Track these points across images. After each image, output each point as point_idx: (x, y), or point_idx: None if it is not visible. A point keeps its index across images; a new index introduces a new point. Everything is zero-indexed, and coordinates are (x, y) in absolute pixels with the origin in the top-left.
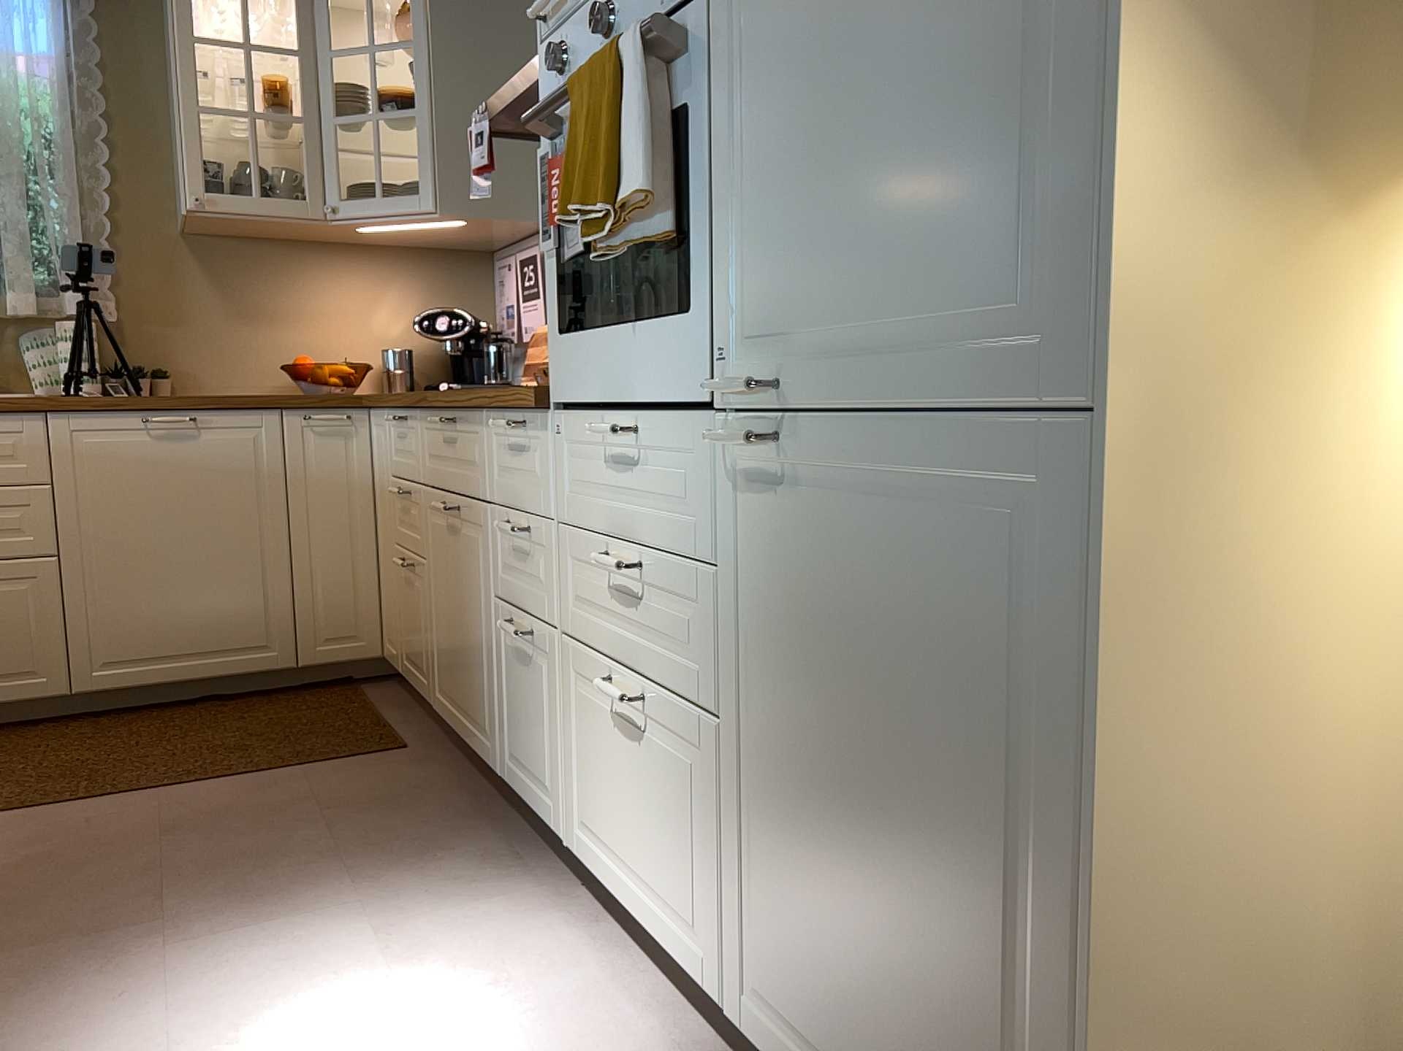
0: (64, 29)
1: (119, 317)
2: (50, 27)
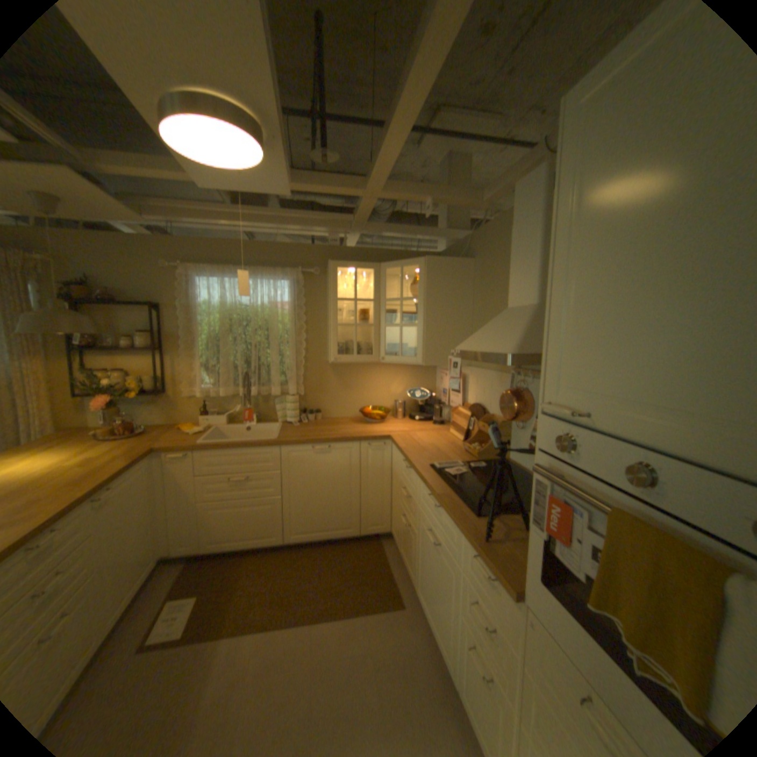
0: (293, 293)
1: (305, 393)
2: (289, 293)
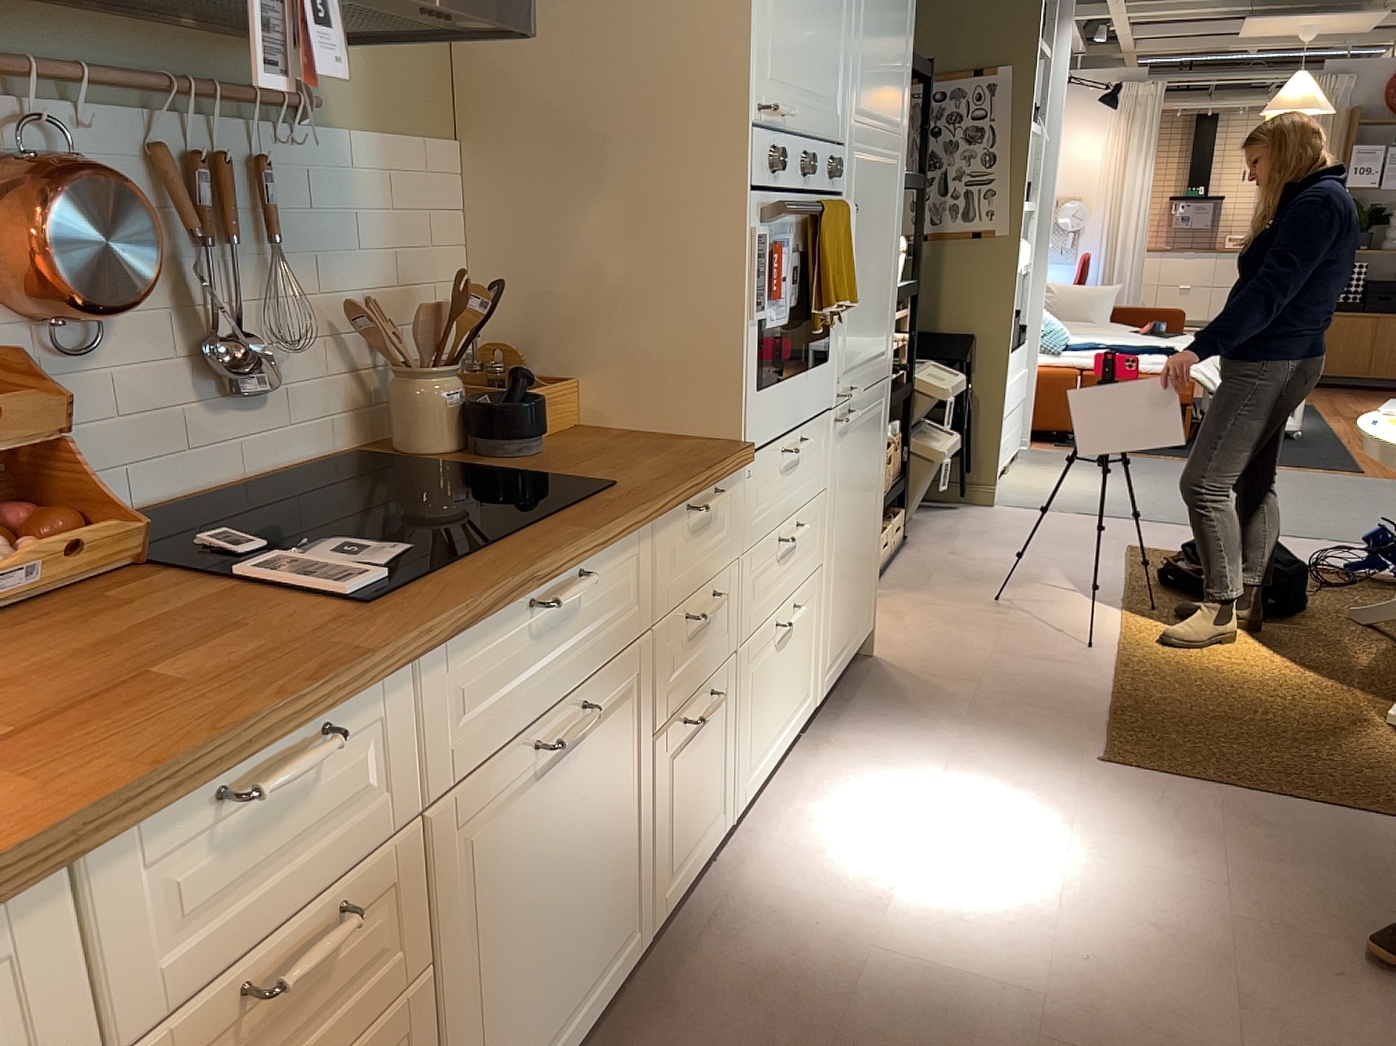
0: None
1: None
2: None
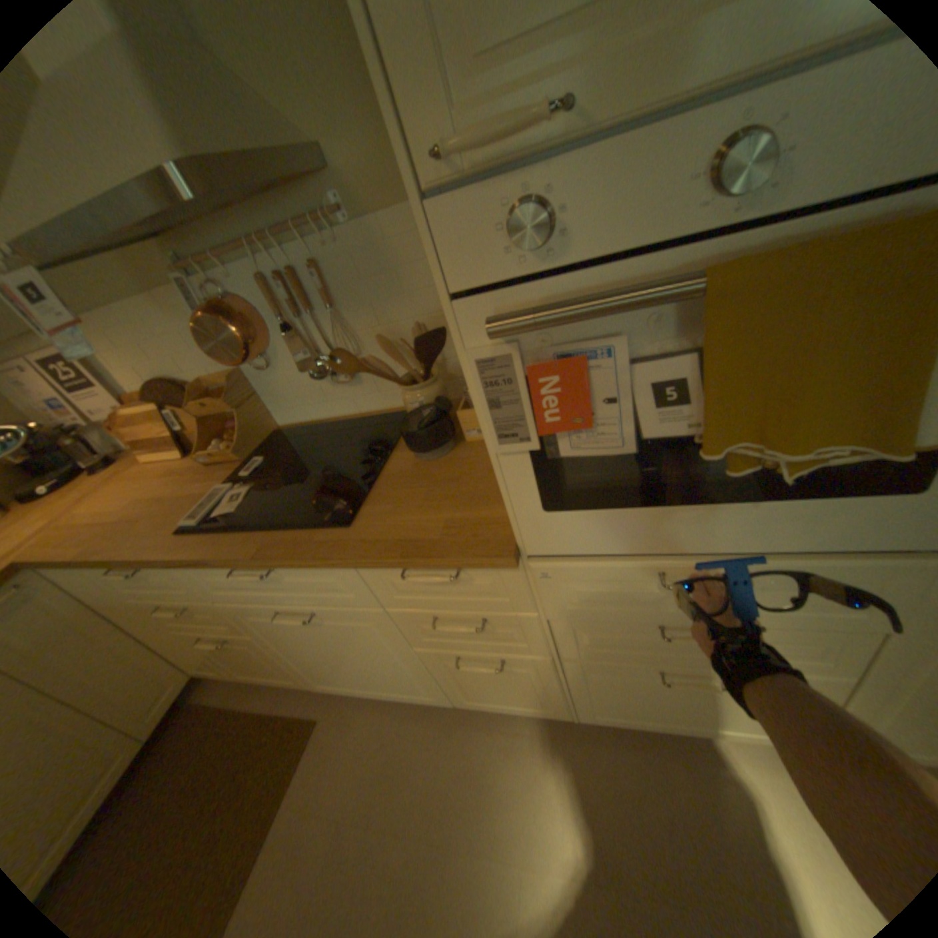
0: None
1: None
2: None
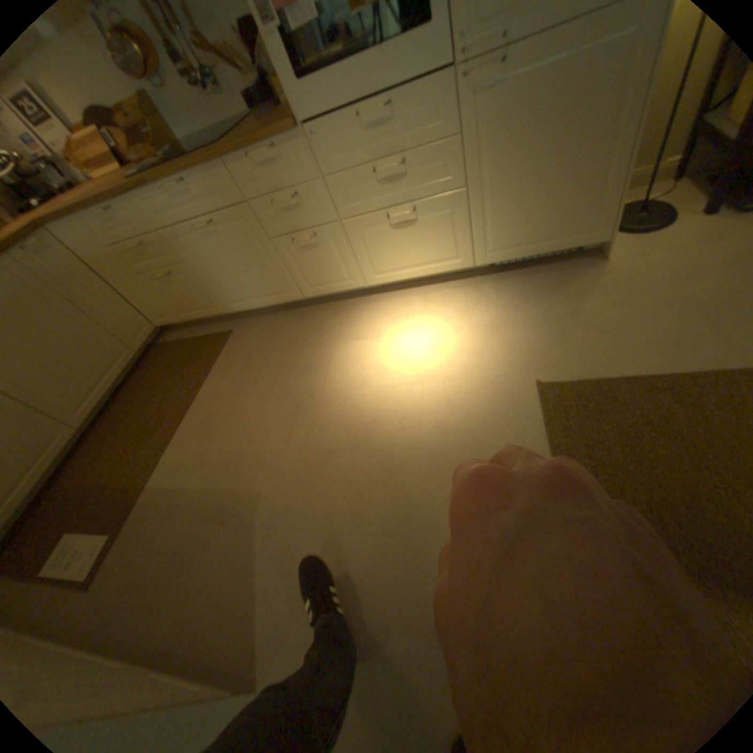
0: None
1: None
2: None
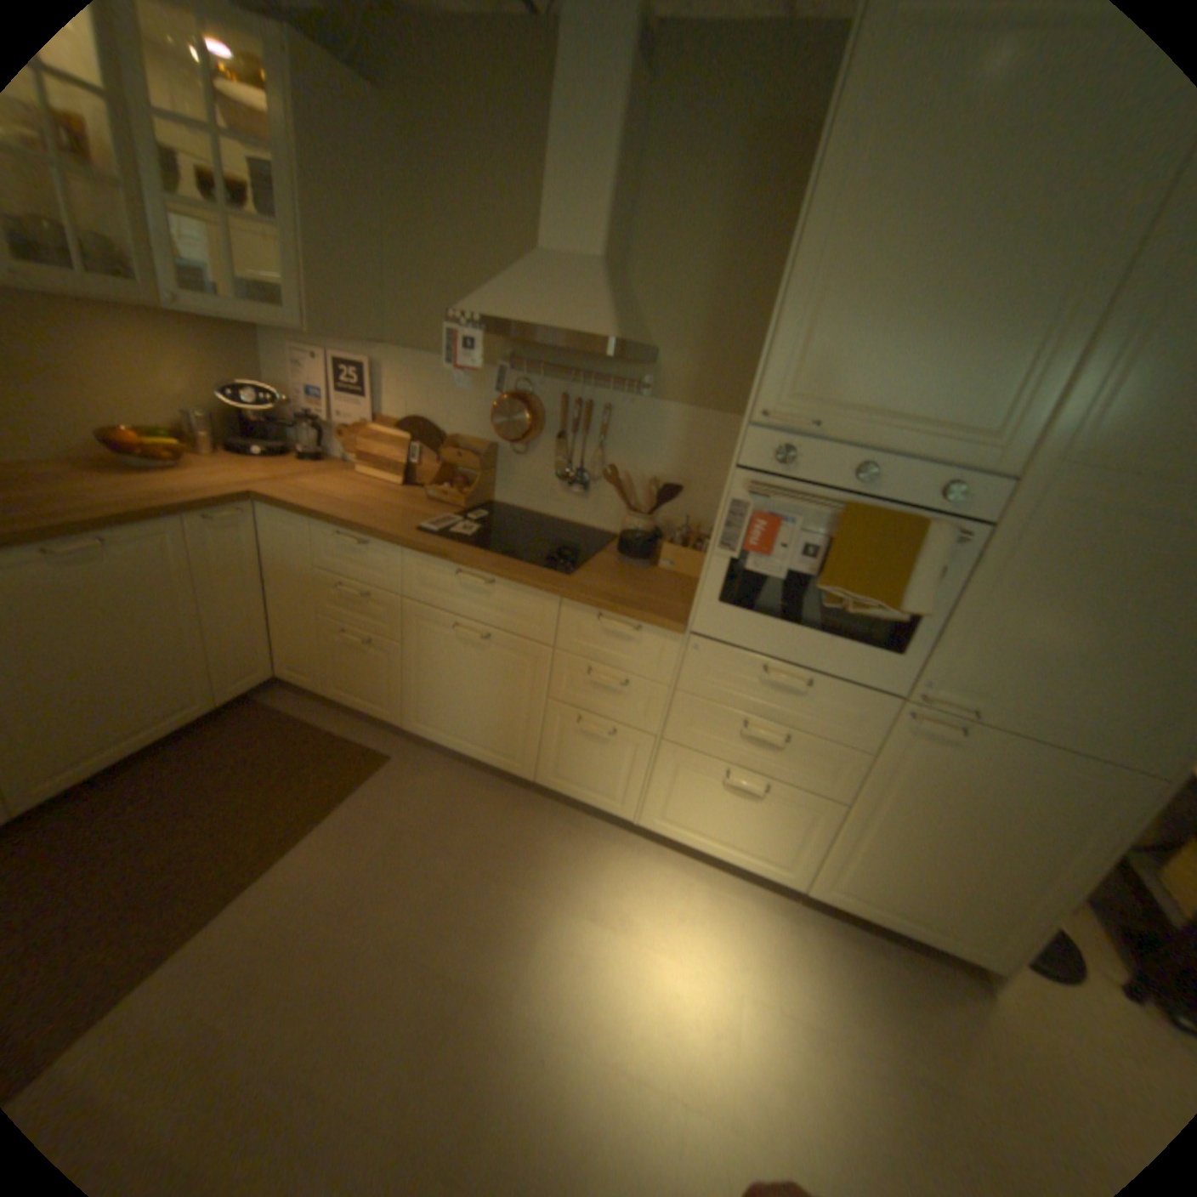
0: None
1: None
2: None
